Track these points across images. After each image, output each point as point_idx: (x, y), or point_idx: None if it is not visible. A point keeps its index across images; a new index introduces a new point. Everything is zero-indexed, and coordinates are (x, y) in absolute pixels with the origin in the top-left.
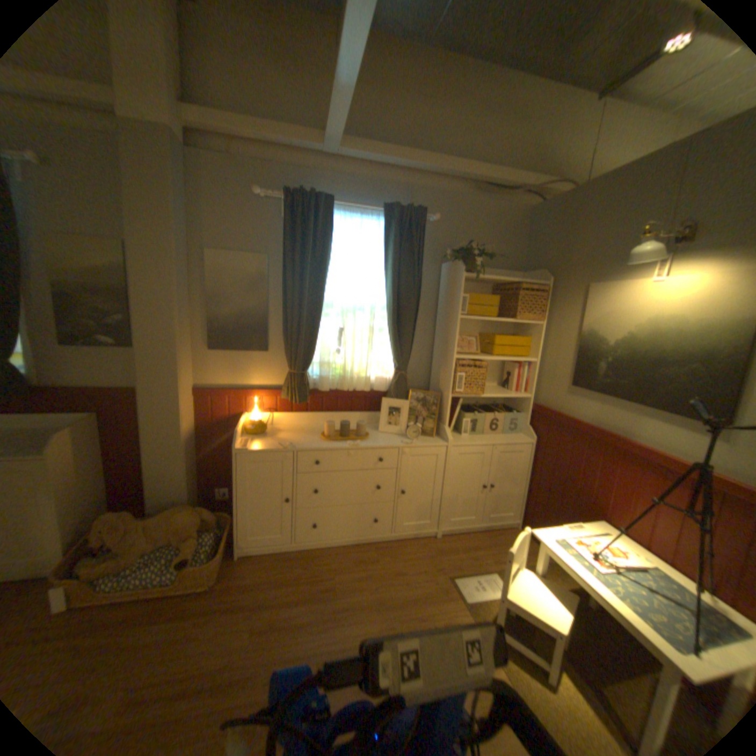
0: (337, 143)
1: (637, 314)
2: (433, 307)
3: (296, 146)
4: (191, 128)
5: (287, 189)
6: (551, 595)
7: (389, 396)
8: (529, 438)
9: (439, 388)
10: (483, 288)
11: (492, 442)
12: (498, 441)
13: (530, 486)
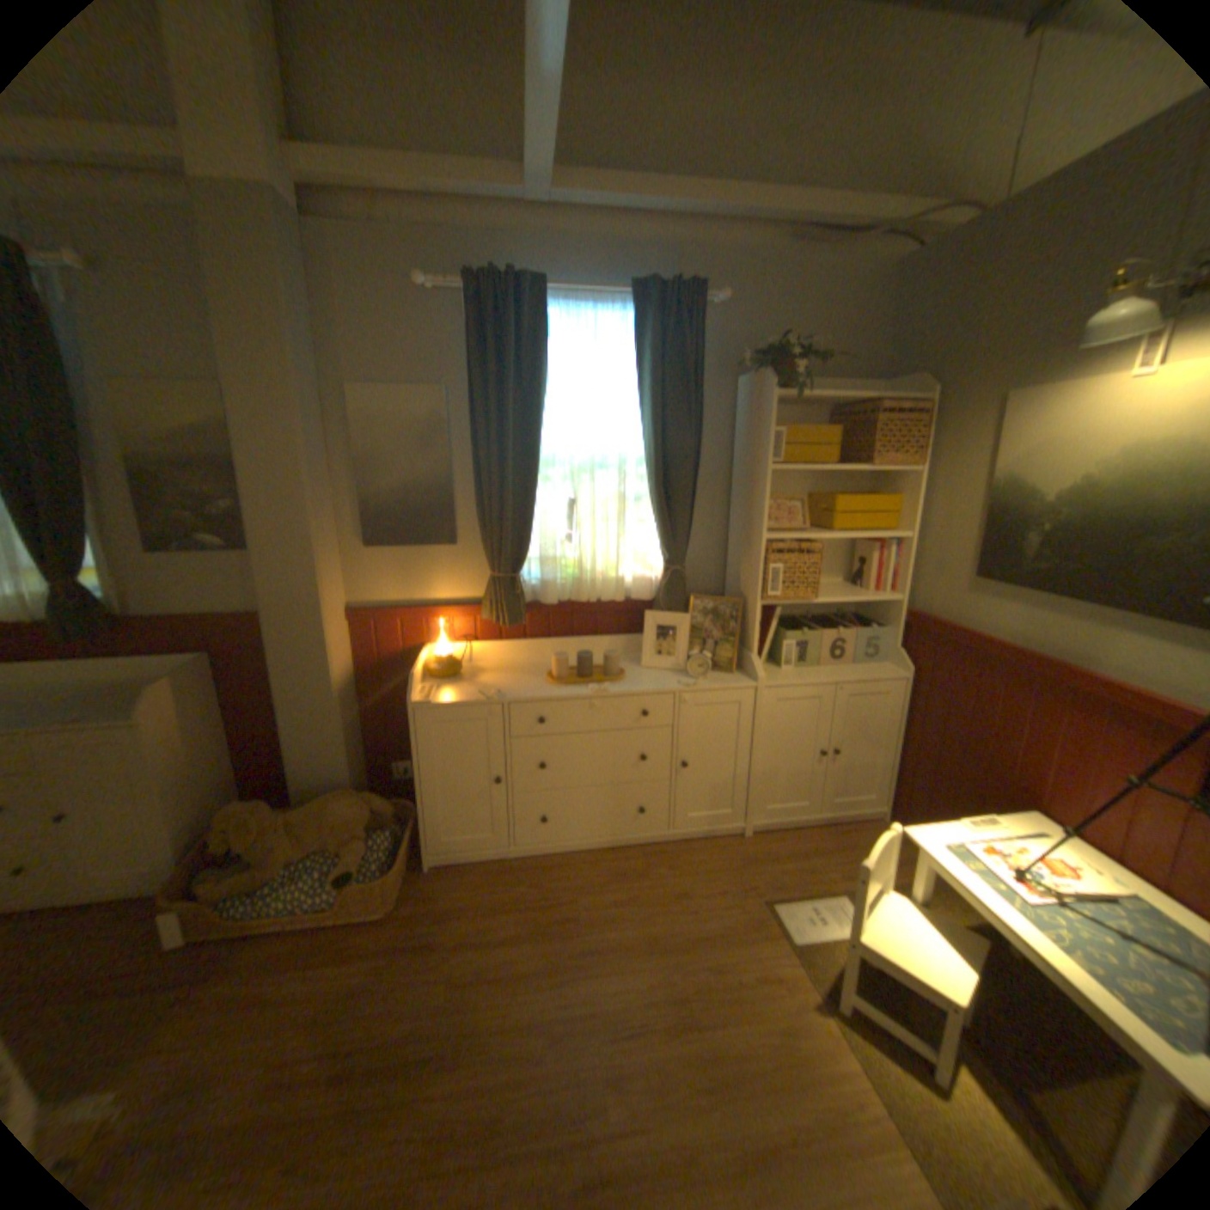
0: (546, 181)
1: (1101, 441)
2: (726, 453)
3: (479, 194)
4: (308, 183)
5: (467, 271)
6: (939, 938)
7: (657, 608)
8: (900, 669)
9: (740, 591)
10: (813, 413)
11: (835, 678)
12: (846, 677)
13: (904, 750)
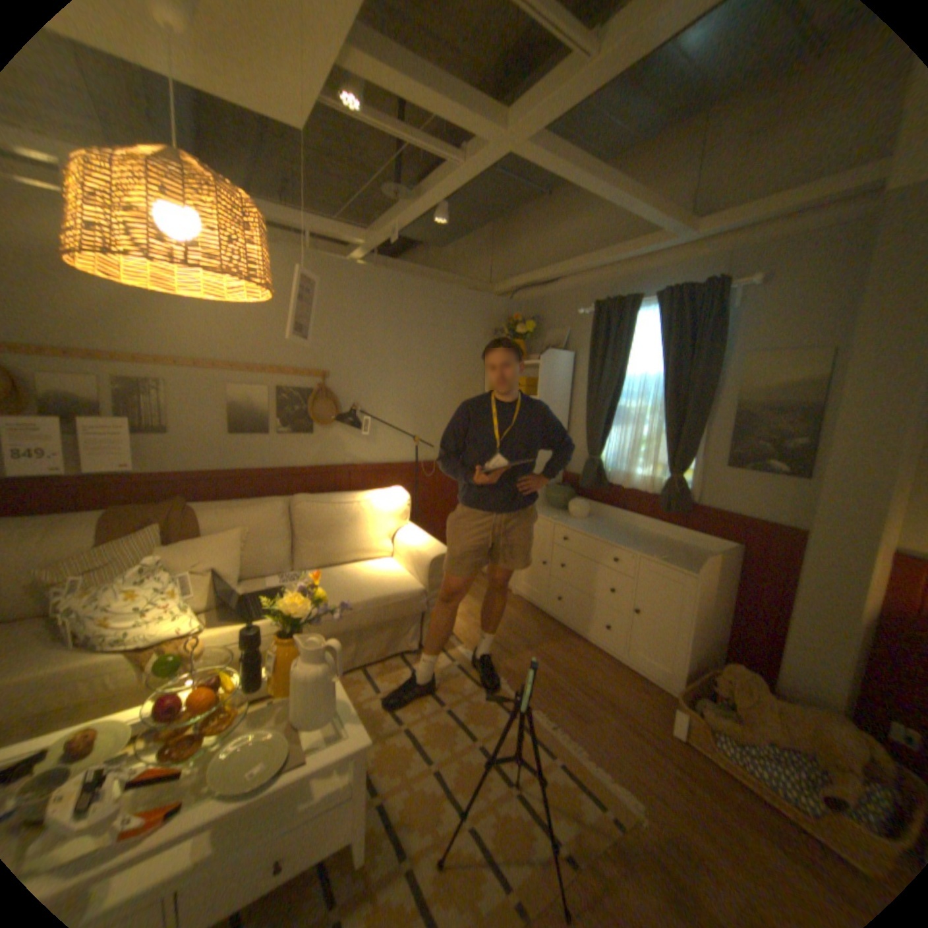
0: None
1: None
2: None
3: None
4: None
5: None
6: None
7: None
8: None
9: None
10: None
11: None
12: None
13: None
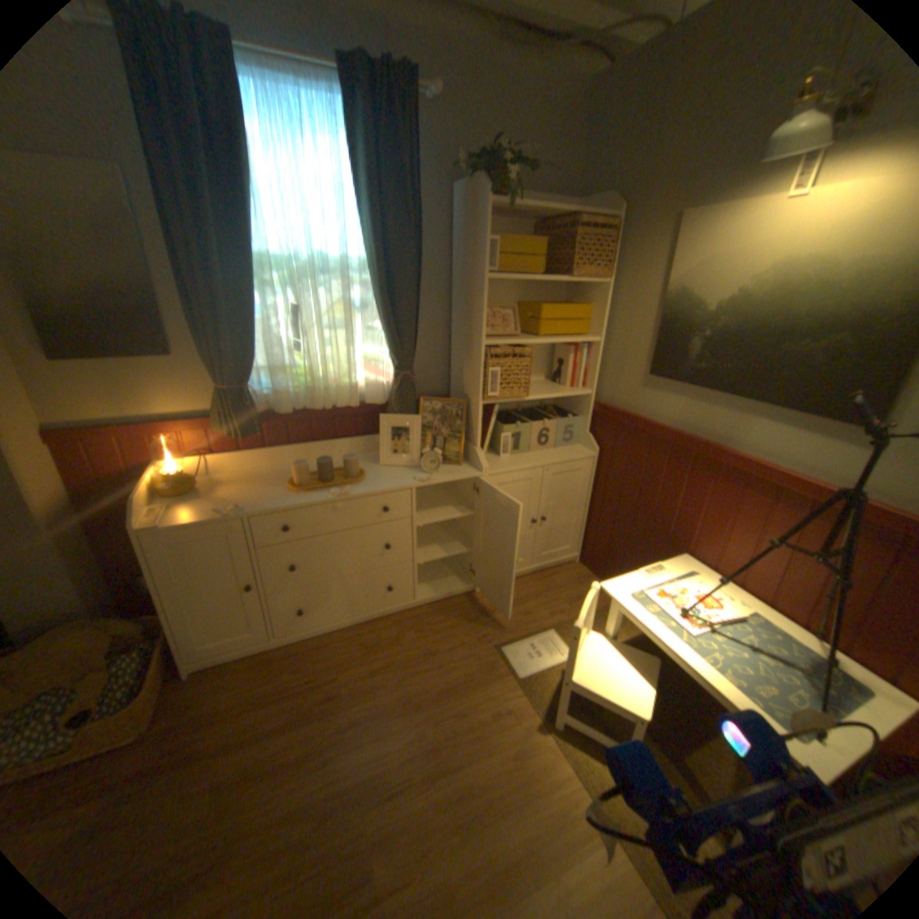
0: None
1: (756, 258)
2: (446, 261)
3: None
4: None
5: None
6: (626, 663)
7: (391, 410)
8: (588, 449)
9: (464, 392)
10: (521, 226)
11: (542, 461)
12: (549, 459)
13: (590, 510)
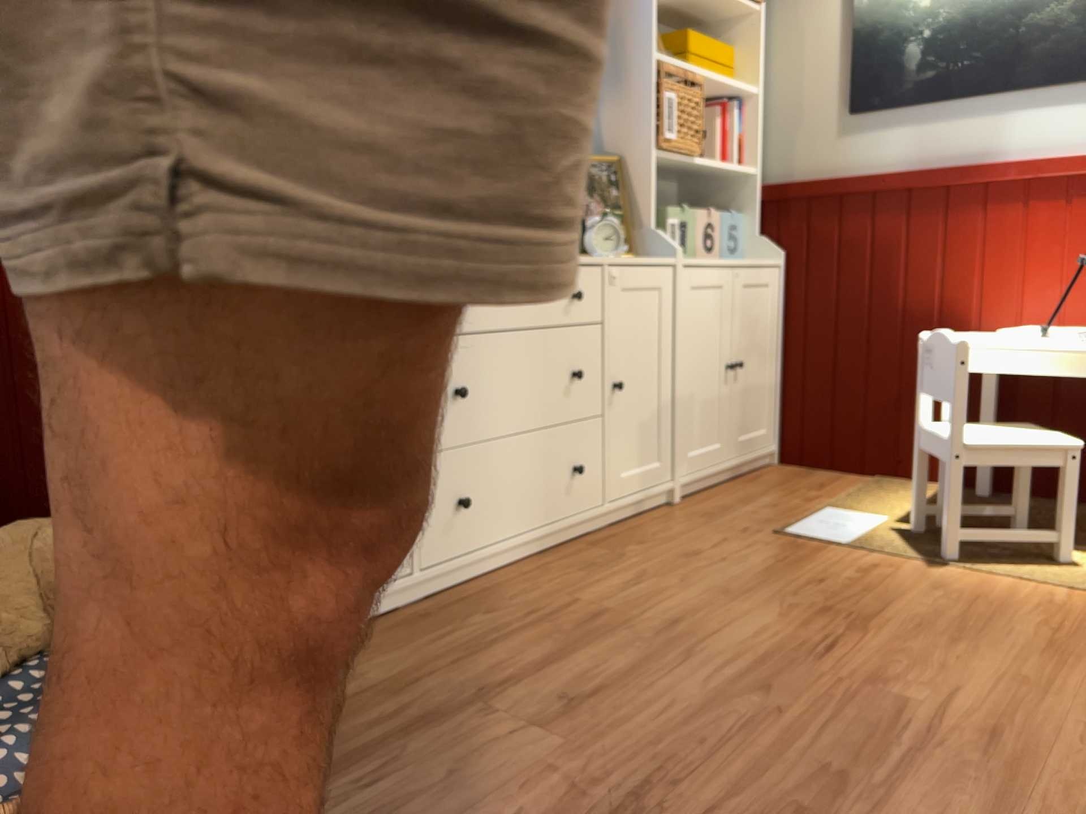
0: None
1: None
2: None
3: None
4: None
5: None
6: (999, 428)
7: None
8: (766, 258)
9: (606, 150)
10: None
11: (729, 261)
12: (735, 261)
13: (783, 360)
